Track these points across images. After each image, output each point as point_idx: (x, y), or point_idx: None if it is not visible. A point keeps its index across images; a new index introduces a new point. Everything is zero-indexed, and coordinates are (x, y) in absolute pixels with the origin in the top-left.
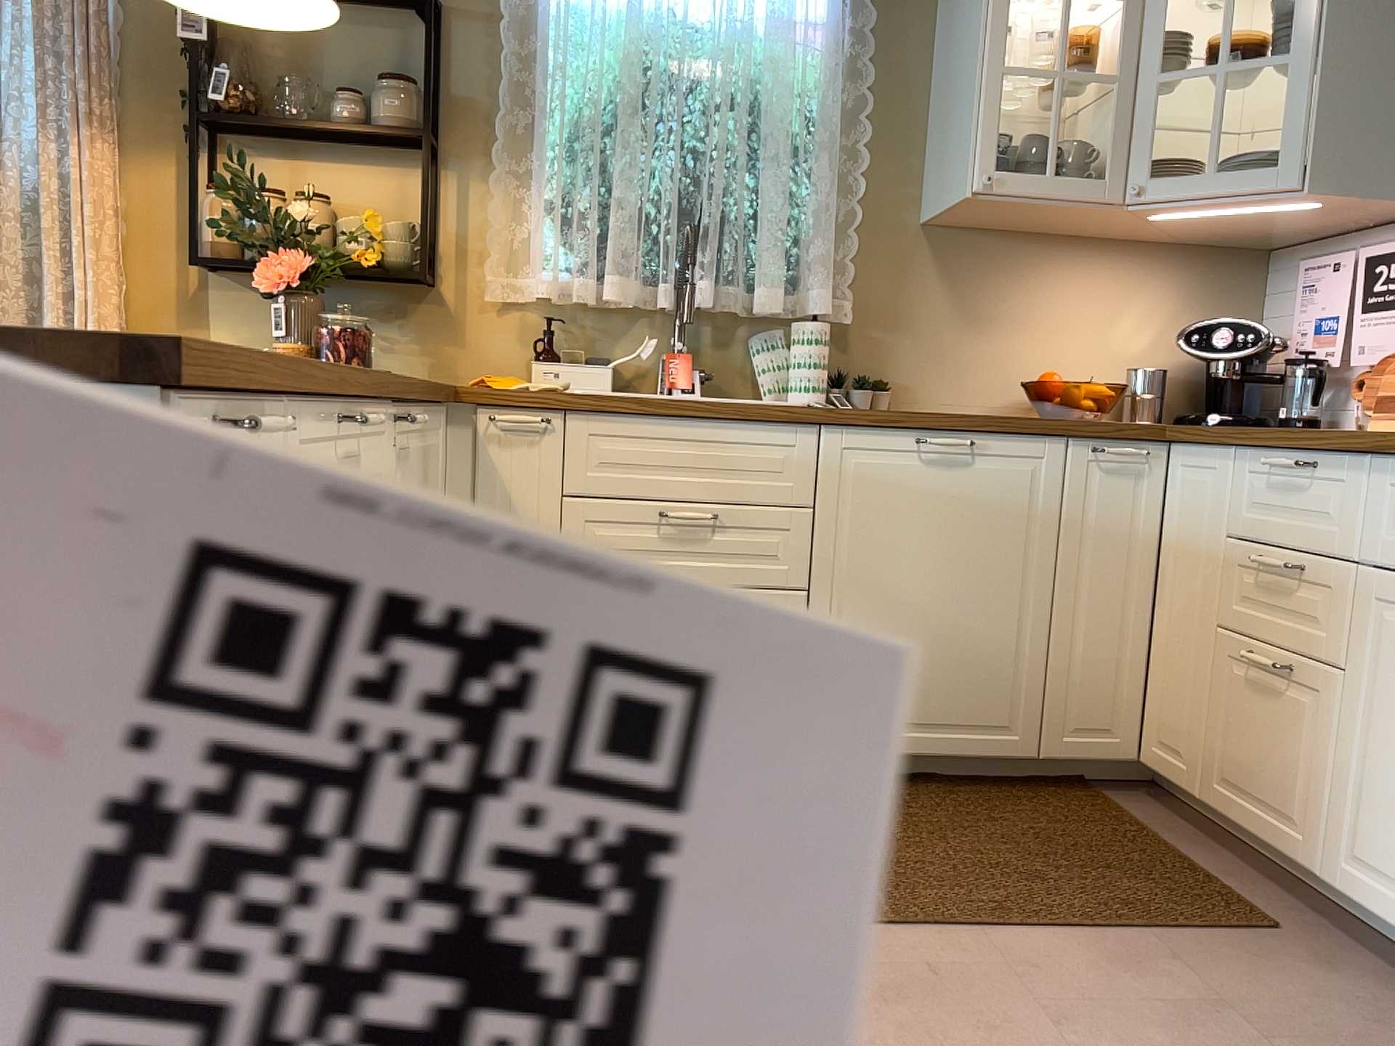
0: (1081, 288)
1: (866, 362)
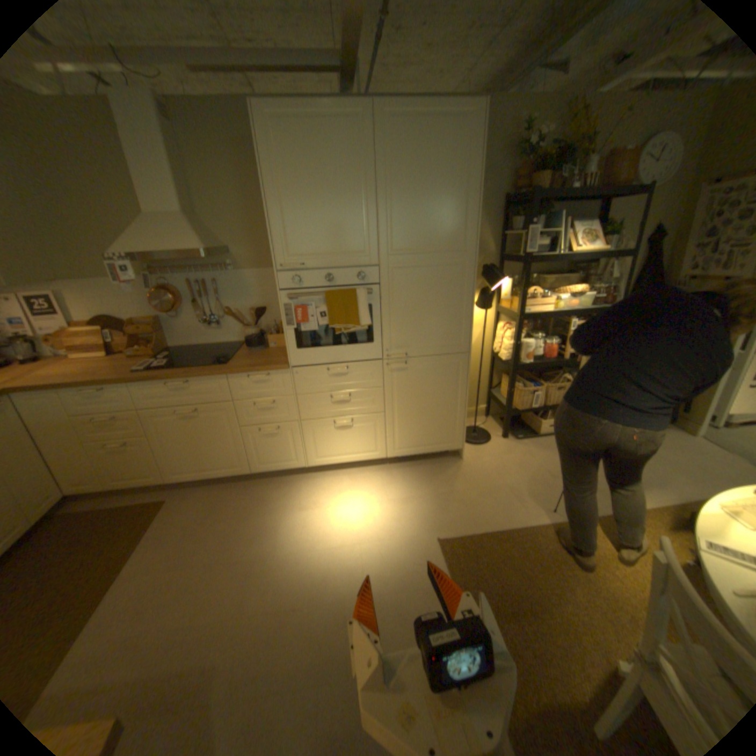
0: None
1: None
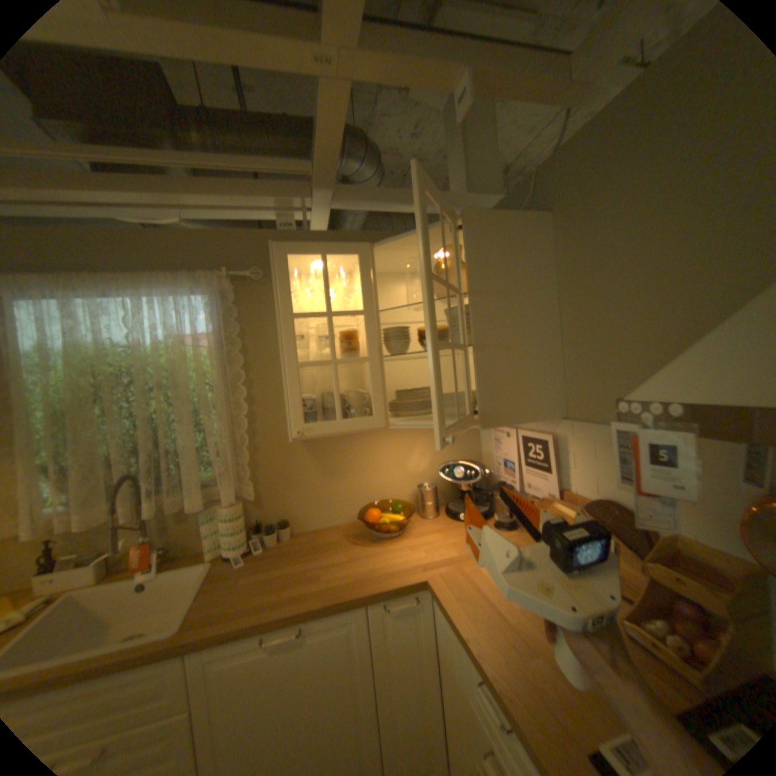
0: (387, 445)
1: (274, 510)
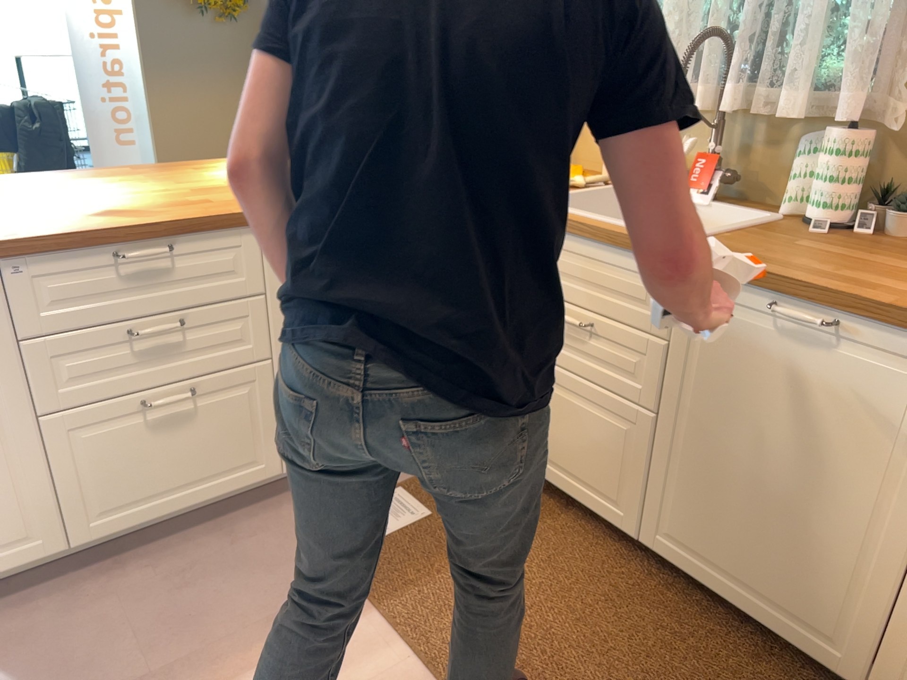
0: None
1: None
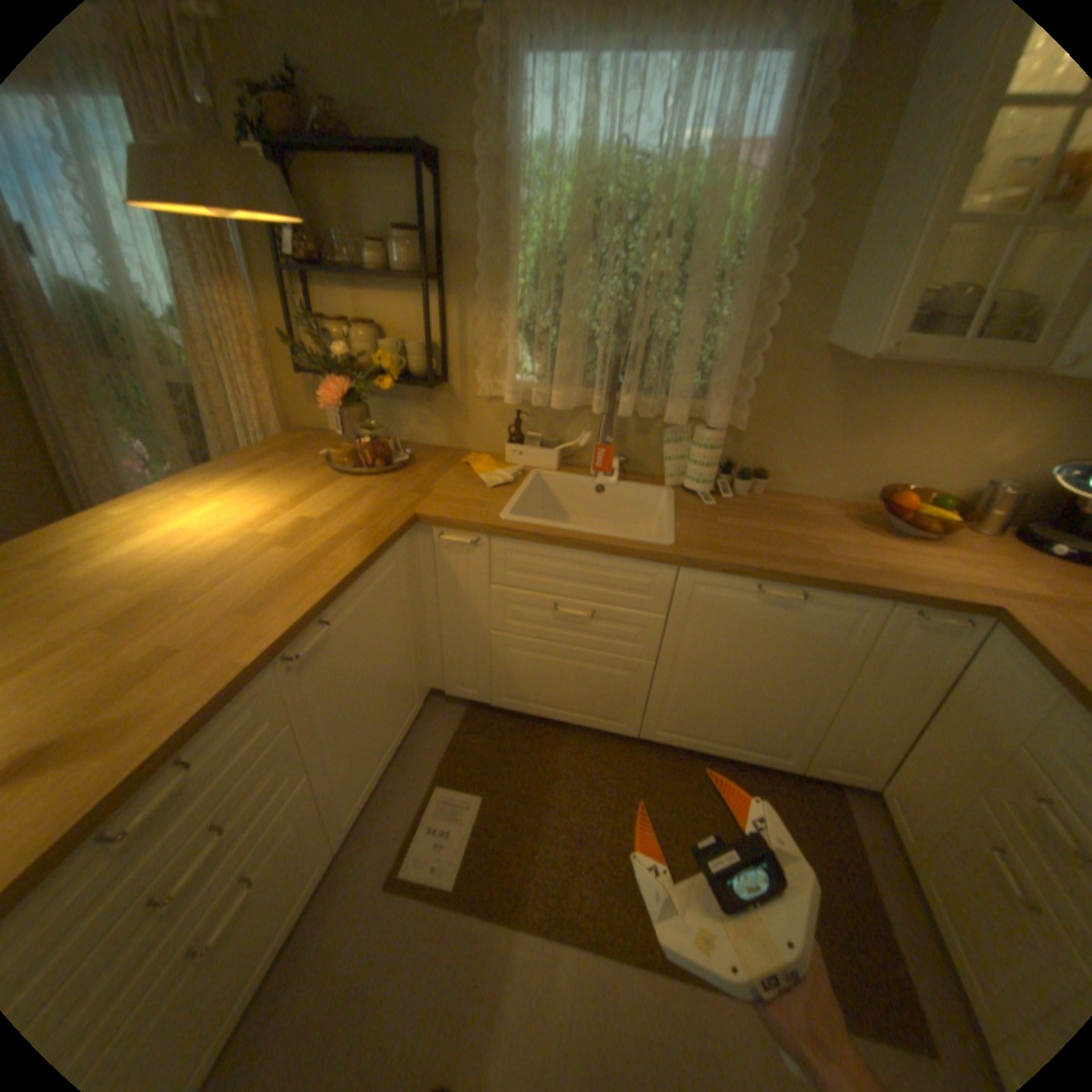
0: (968, 405)
1: (752, 453)
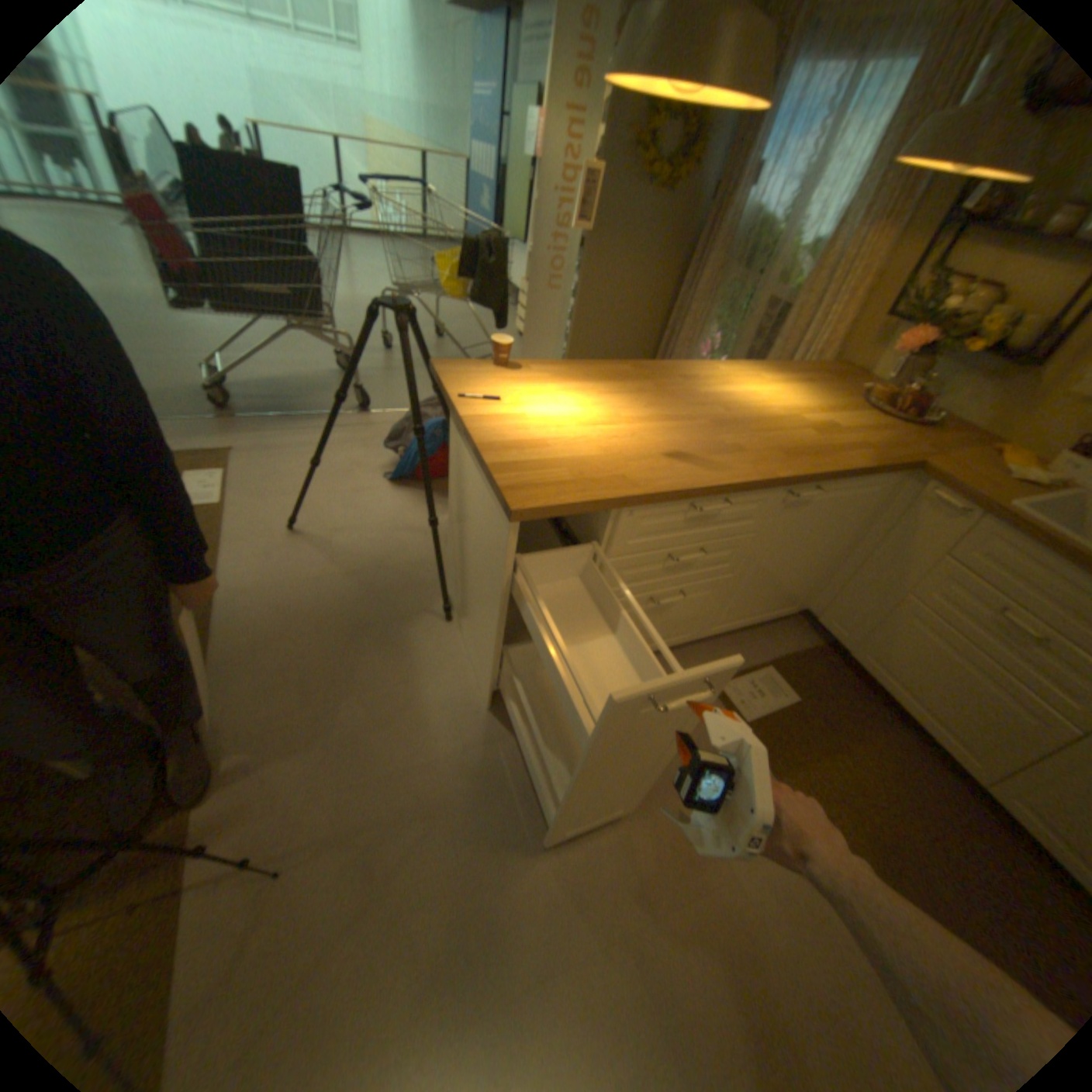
0: None
1: None
